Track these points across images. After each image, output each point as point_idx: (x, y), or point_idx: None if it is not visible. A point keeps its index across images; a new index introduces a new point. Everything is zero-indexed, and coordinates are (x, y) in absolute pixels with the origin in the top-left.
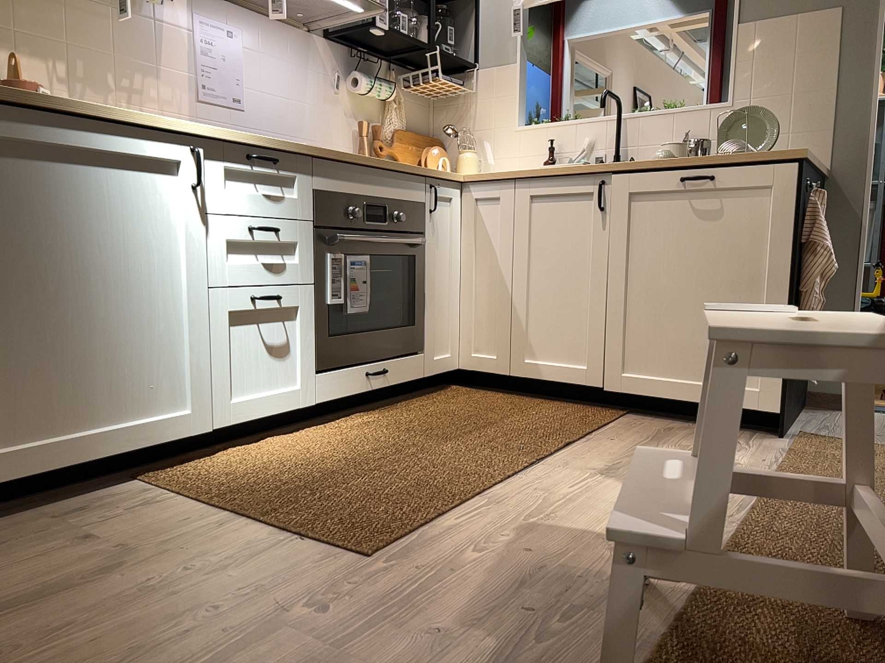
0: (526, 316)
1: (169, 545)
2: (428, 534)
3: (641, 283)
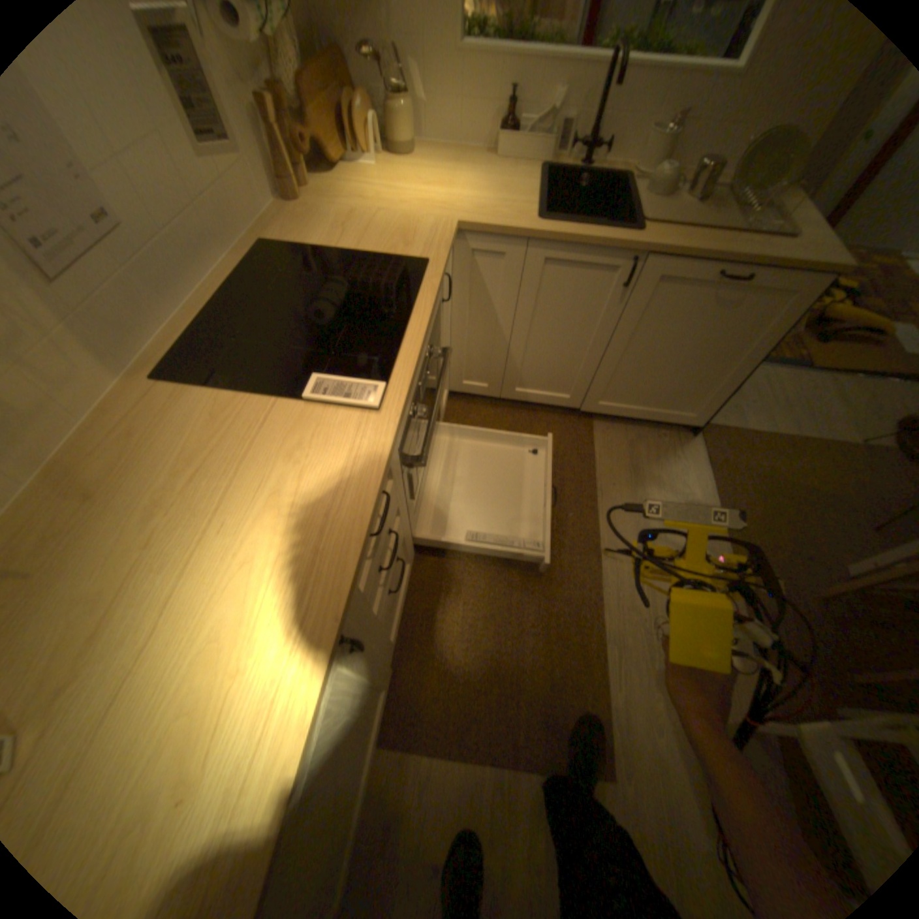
0: (517, 363)
1: (494, 850)
2: (626, 735)
3: (636, 350)
